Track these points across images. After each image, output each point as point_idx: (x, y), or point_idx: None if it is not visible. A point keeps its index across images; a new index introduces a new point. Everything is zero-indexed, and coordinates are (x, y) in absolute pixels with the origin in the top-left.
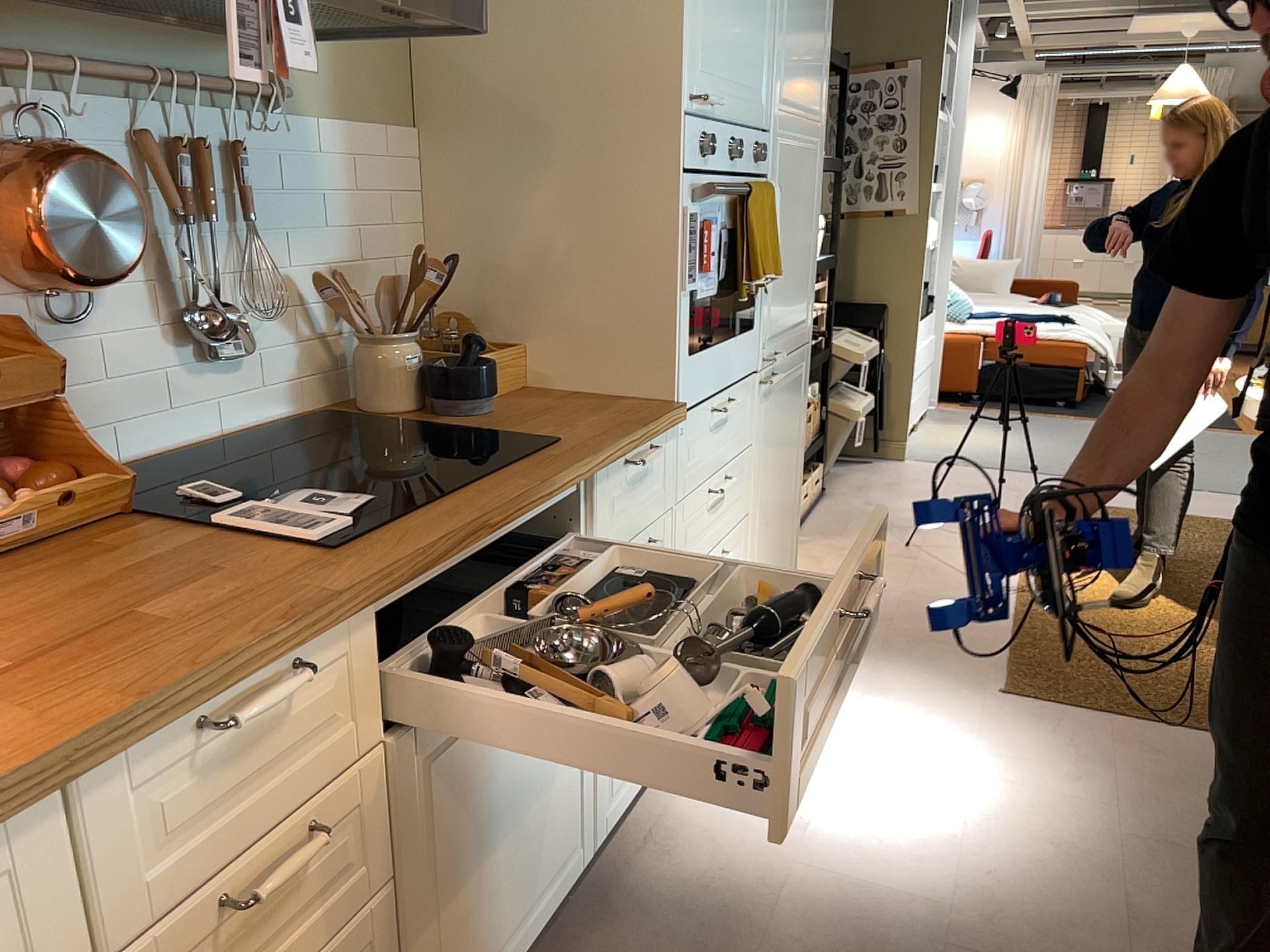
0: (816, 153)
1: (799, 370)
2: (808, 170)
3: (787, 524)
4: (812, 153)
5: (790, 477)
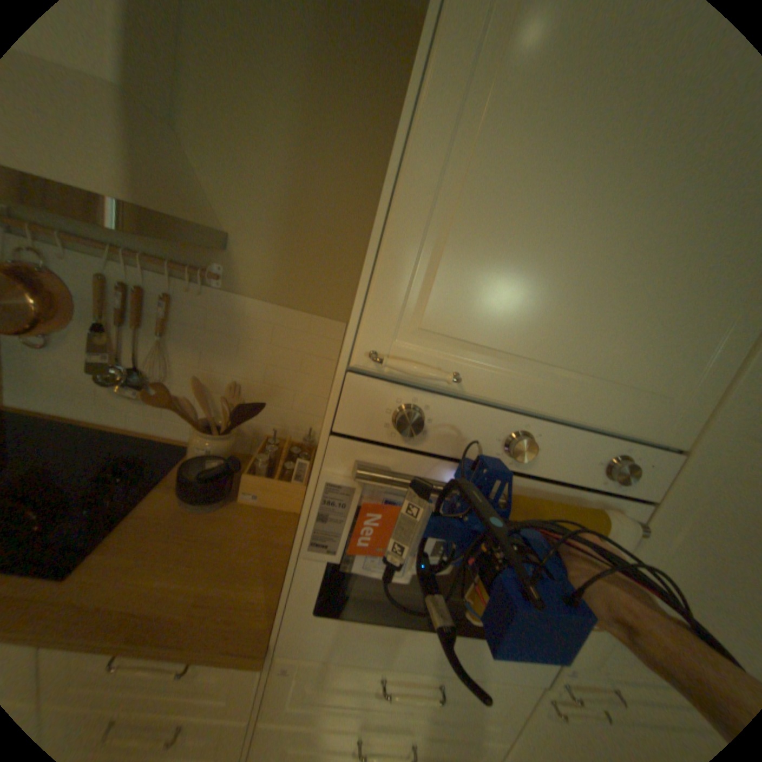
0: None
1: None
2: None
3: None
4: None
5: None
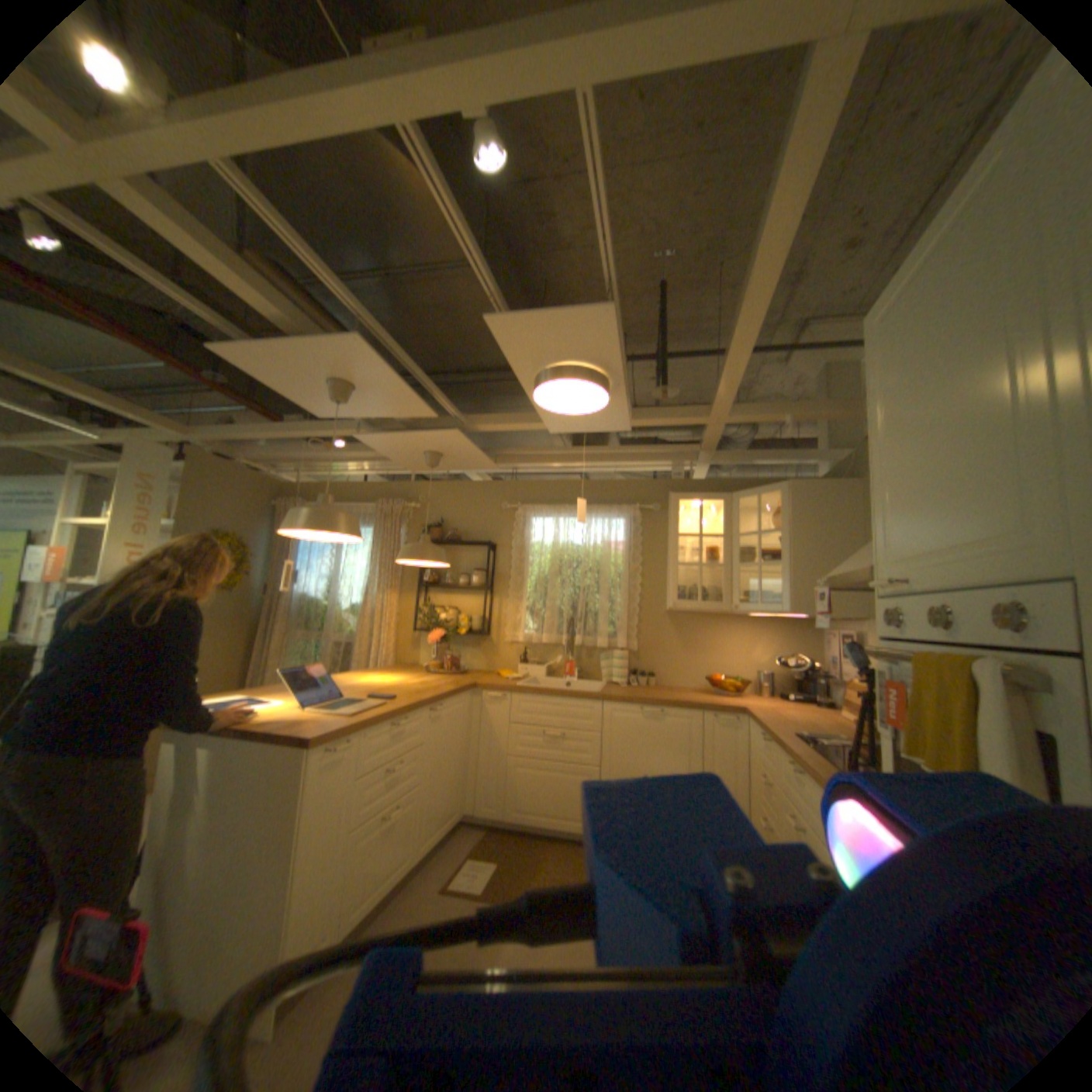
0: None
1: None
2: None
3: None
4: None
5: None
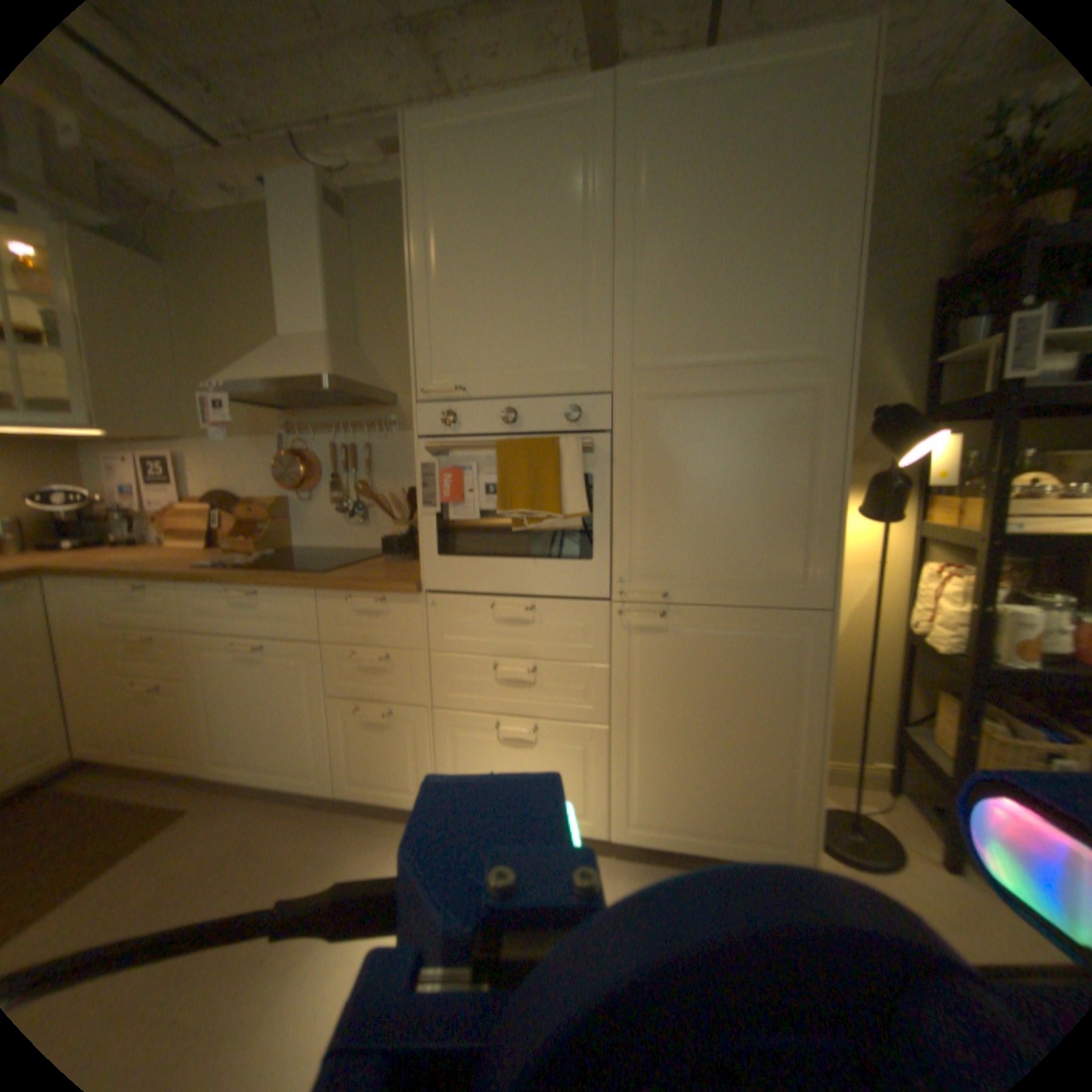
0: (822, 387)
1: (786, 633)
2: (774, 410)
3: (767, 801)
4: (799, 389)
5: (769, 749)
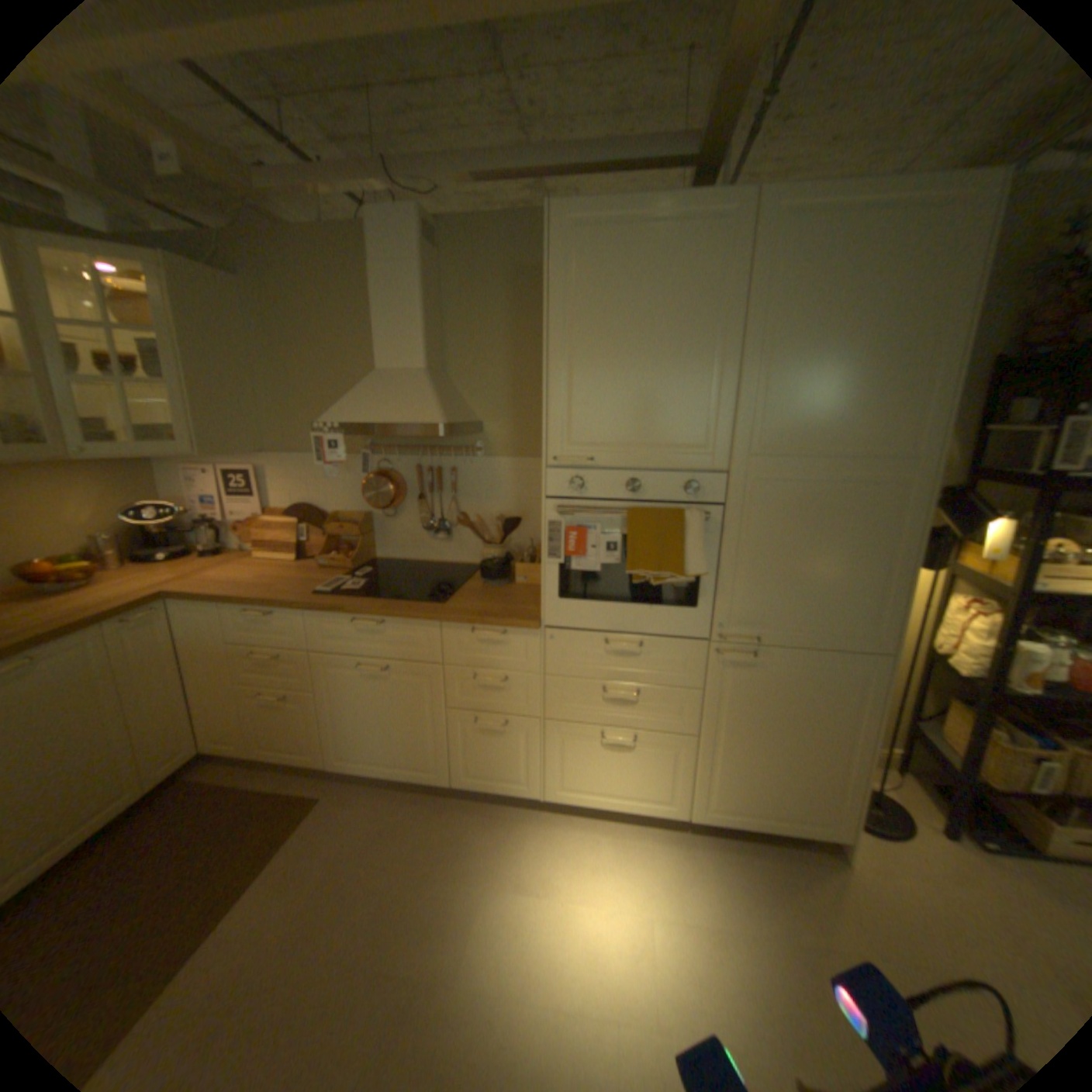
0: (910, 482)
1: (853, 671)
2: (867, 497)
3: (822, 793)
4: (890, 481)
5: (828, 756)
